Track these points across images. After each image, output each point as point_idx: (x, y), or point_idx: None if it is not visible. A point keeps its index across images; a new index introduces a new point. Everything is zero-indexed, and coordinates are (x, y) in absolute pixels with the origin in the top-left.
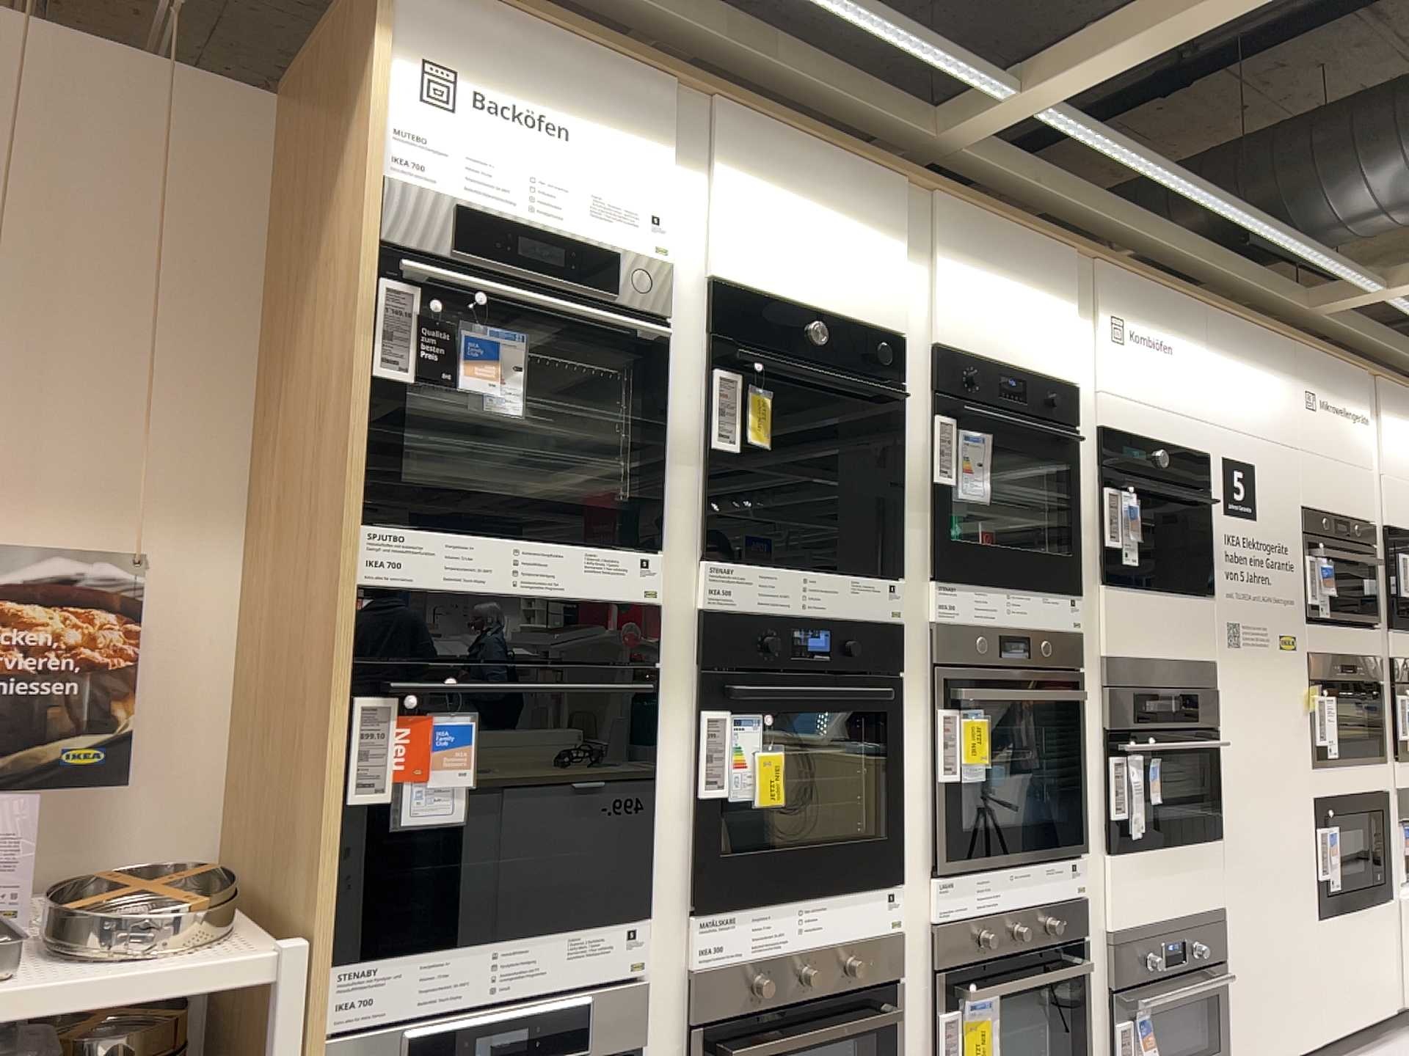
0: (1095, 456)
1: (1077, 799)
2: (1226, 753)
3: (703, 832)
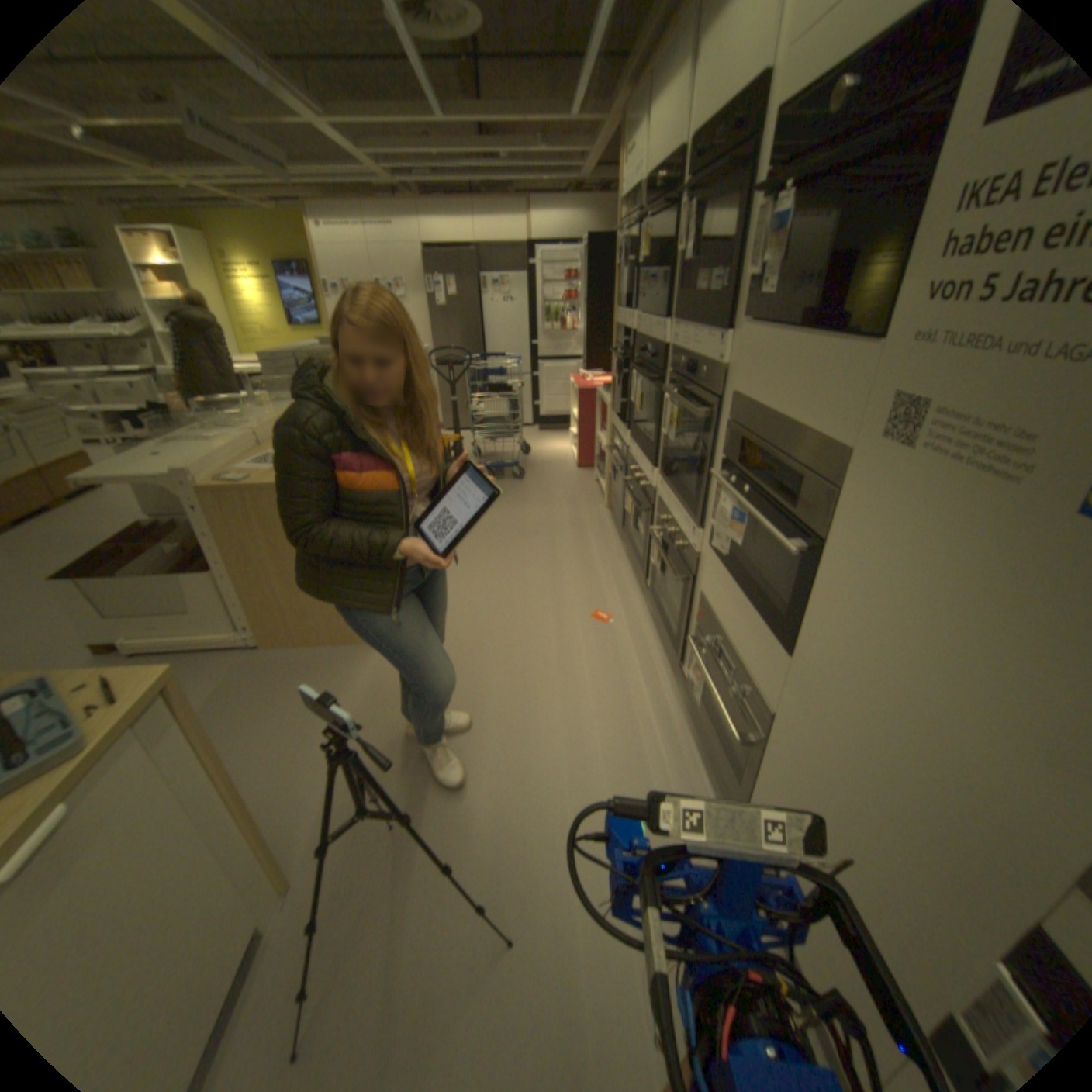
0: (771, 157)
1: (700, 491)
2: (826, 585)
3: (632, 415)
